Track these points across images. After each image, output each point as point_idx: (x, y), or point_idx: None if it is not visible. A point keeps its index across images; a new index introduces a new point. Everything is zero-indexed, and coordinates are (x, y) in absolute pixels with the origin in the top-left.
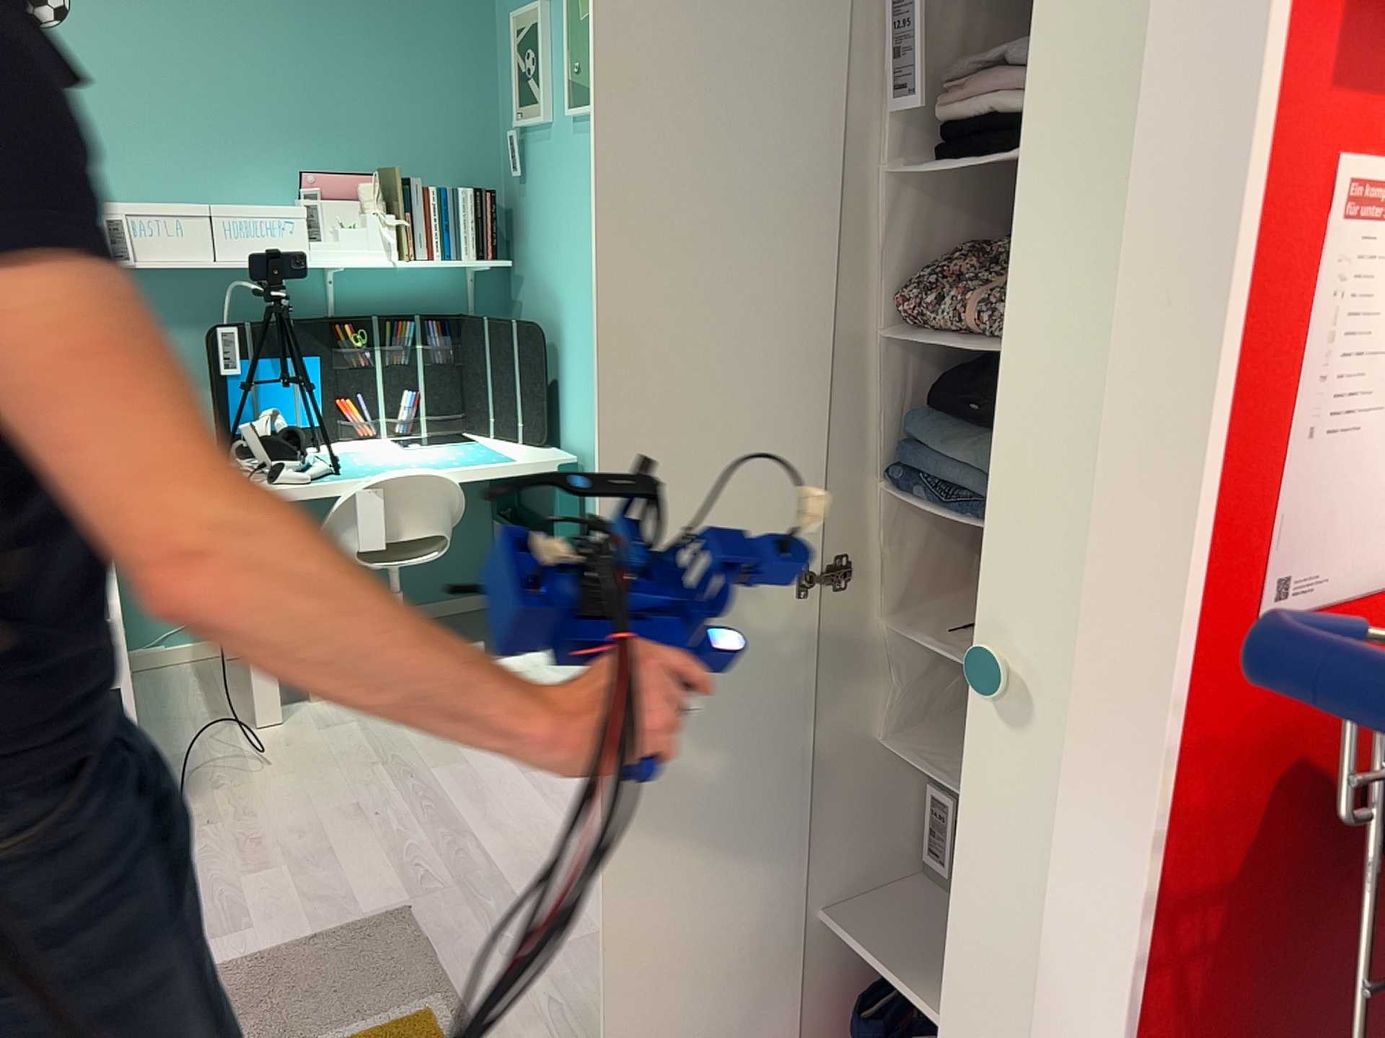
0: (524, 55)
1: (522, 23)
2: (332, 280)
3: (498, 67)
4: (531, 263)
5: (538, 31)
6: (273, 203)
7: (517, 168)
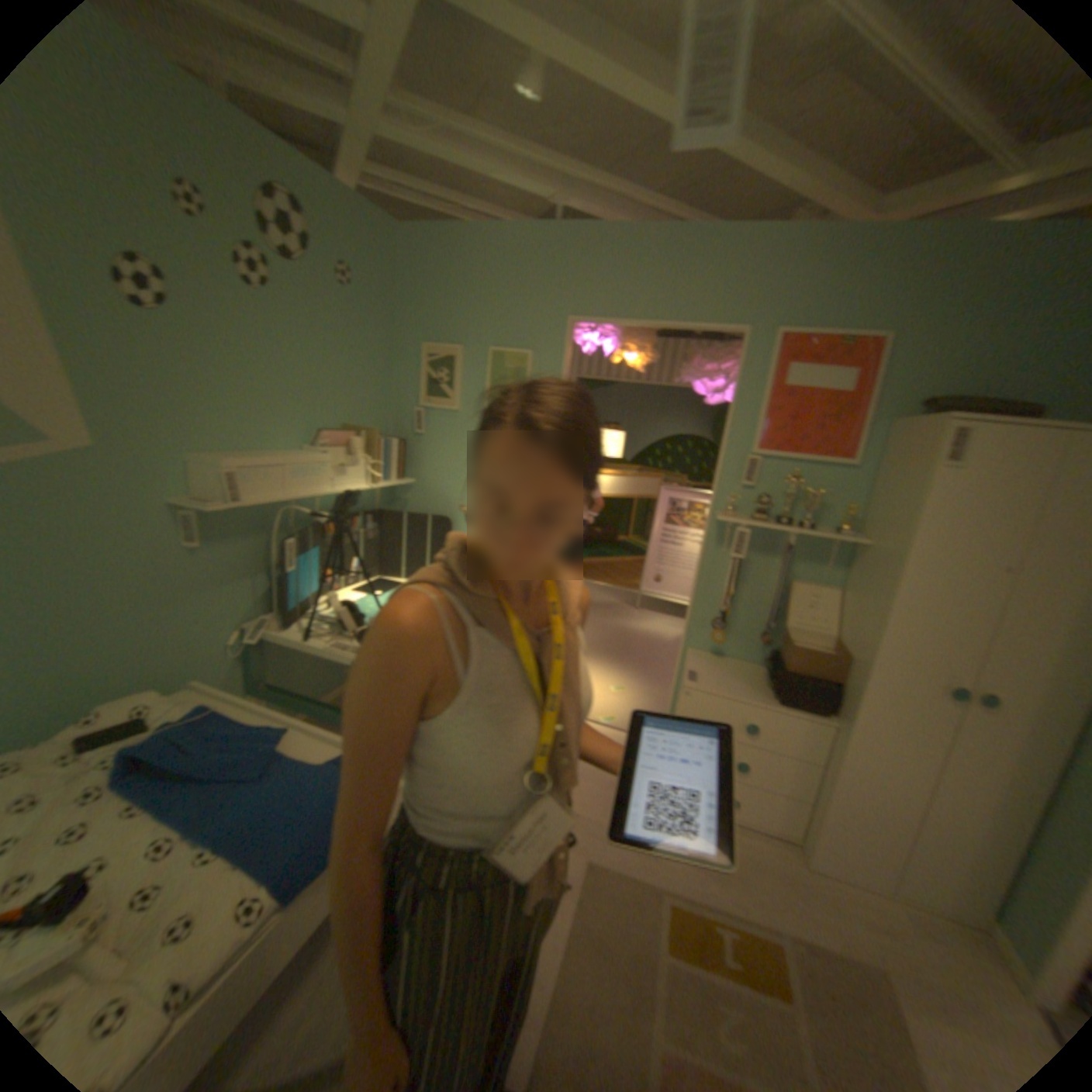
0: (438, 369)
1: (438, 352)
2: (321, 495)
3: (399, 366)
4: (428, 481)
5: (458, 361)
6: (293, 448)
7: (415, 427)
